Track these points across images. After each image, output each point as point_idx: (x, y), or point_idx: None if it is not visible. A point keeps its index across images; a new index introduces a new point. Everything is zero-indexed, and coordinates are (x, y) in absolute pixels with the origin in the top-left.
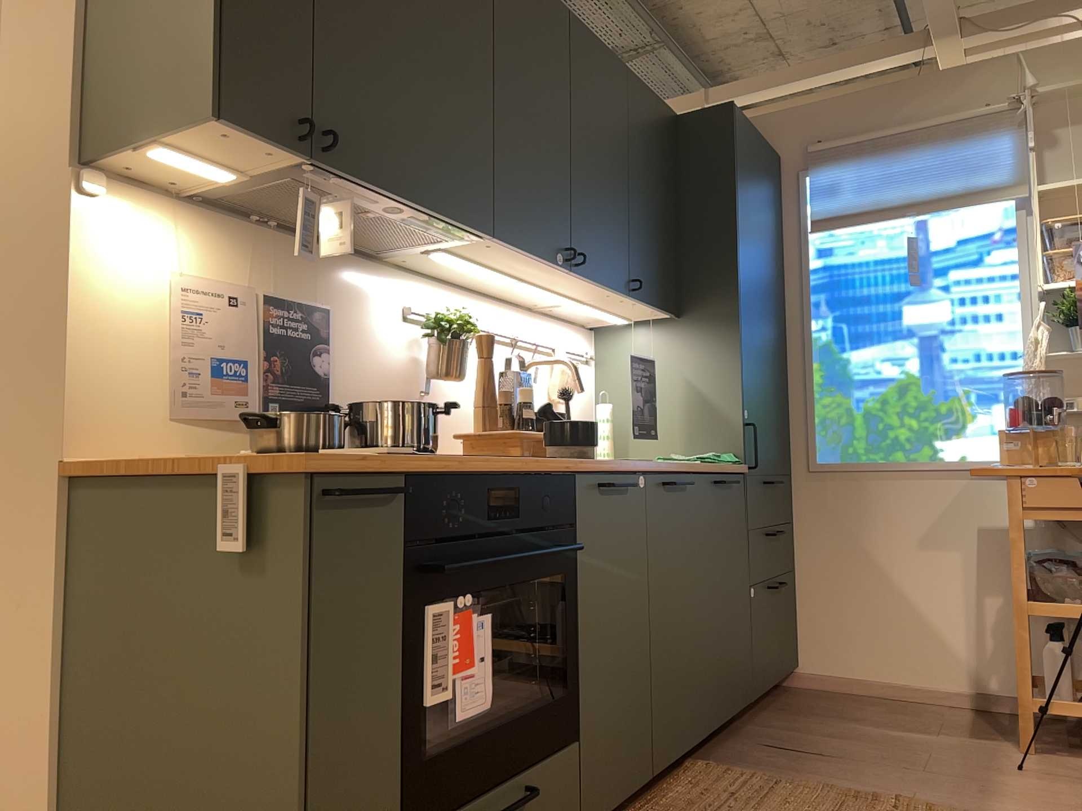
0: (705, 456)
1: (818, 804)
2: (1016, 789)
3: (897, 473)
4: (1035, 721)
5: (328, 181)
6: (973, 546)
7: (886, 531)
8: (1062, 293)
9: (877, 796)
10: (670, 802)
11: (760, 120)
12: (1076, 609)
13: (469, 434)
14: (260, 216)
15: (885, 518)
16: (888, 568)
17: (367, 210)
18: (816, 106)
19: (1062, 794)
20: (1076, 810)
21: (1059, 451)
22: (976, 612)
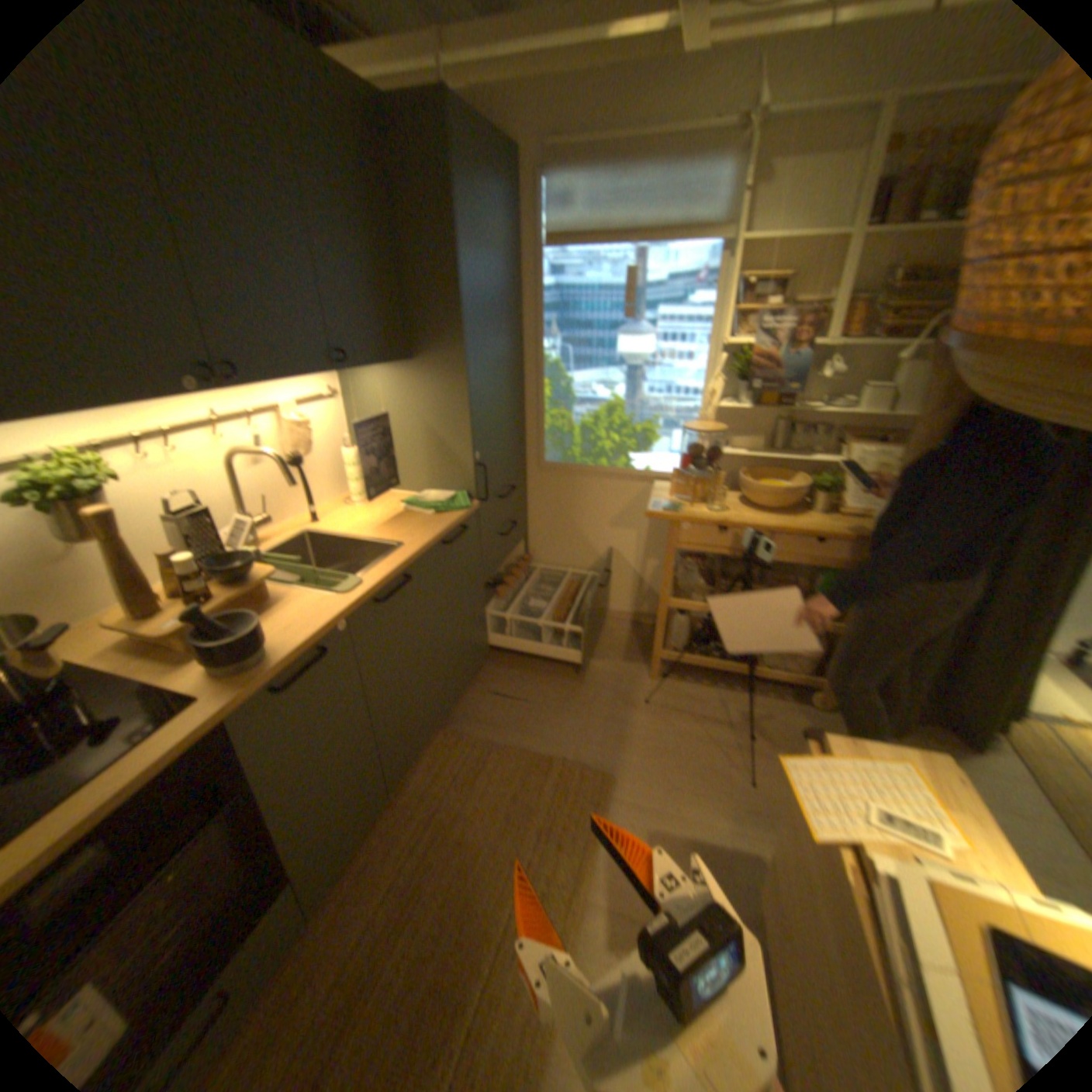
0: (443, 494)
1: (510, 784)
2: (639, 732)
3: (601, 475)
4: (660, 666)
5: None
6: (645, 530)
7: (590, 515)
8: (743, 343)
9: (551, 766)
10: (406, 800)
11: (499, 90)
12: (698, 607)
13: (116, 630)
14: None
15: (590, 507)
16: (589, 540)
17: None
18: (557, 81)
19: (665, 734)
20: (669, 755)
21: (711, 492)
22: (641, 570)
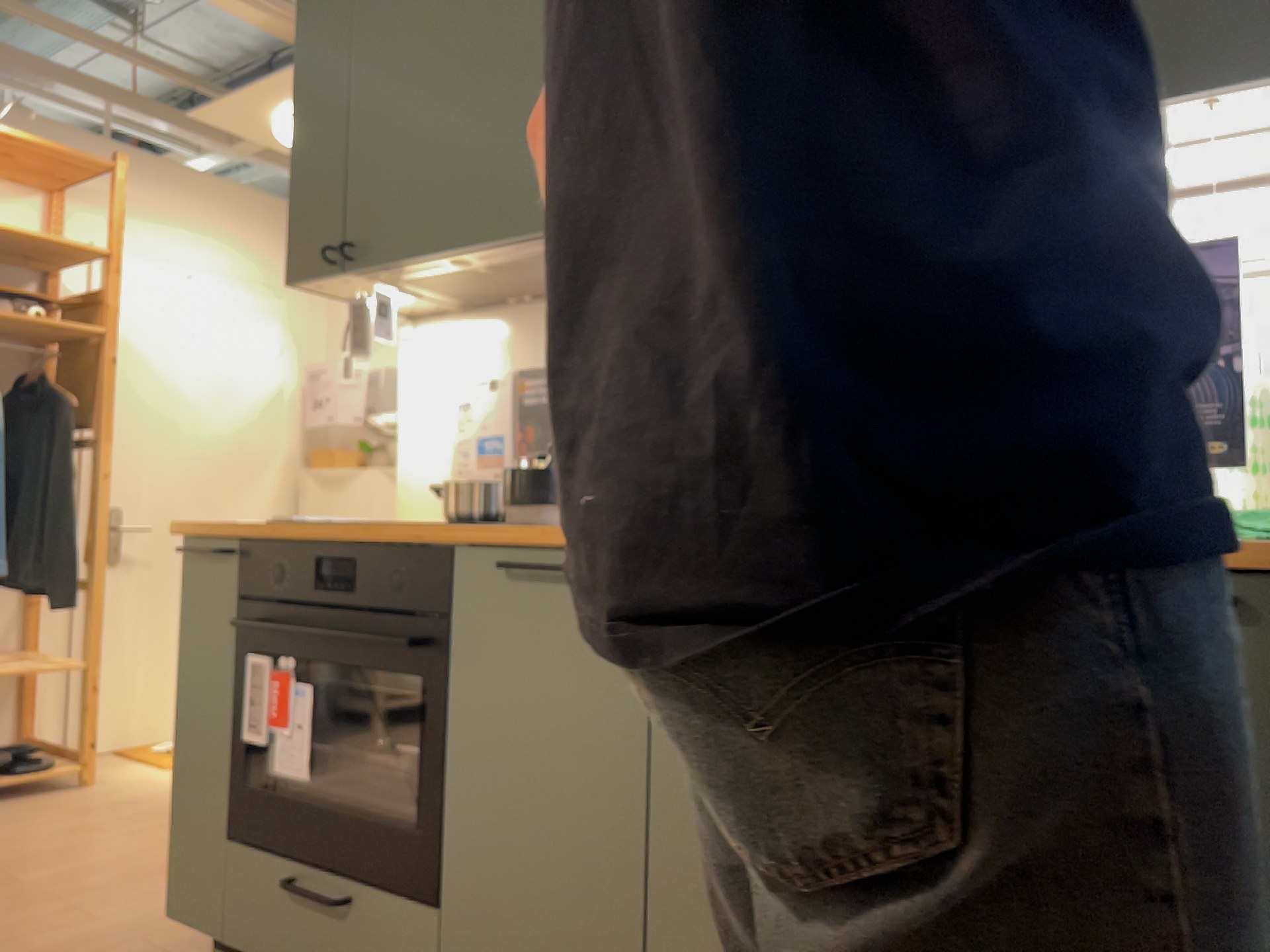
0: None
1: None
2: None
3: None
4: None
5: (391, 275)
6: None
7: None
8: None
9: None
10: None
11: None
12: None
13: None
14: (510, 298)
15: None
16: None
17: (481, 267)
18: None
19: None
20: None
21: None
22: None
